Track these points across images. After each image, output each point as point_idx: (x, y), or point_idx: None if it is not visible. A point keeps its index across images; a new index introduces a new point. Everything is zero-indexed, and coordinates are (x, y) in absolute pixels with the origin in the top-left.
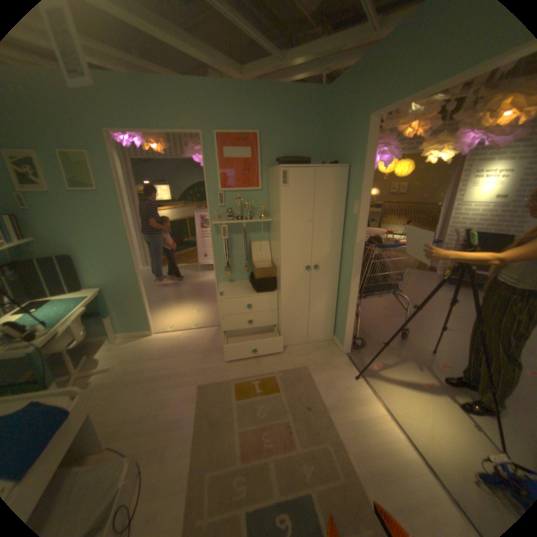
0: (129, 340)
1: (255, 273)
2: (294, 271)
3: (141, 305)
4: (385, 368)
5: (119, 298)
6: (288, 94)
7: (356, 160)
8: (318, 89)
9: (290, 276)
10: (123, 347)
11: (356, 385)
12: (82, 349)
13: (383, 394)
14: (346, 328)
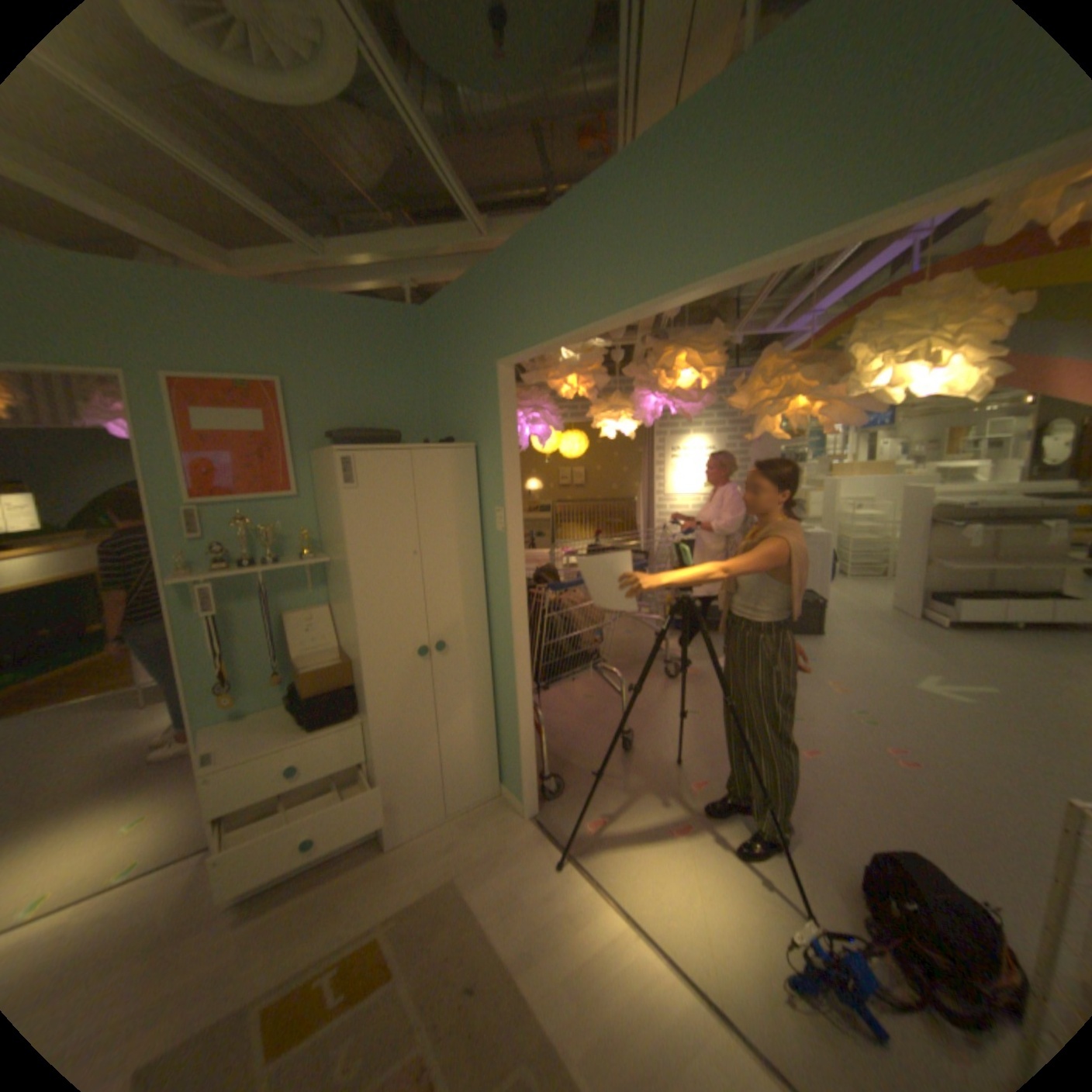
0: None
1: (301, 685)
2: (395, 664)
3: None
4: (608, 824)
5: None
6: (341, 315)
7: (488, 437)
8: (402, 312)
9: (387, 678)
10: None
11: (561, 885)
12: None
13: (613, 883)
14: (523, 761)
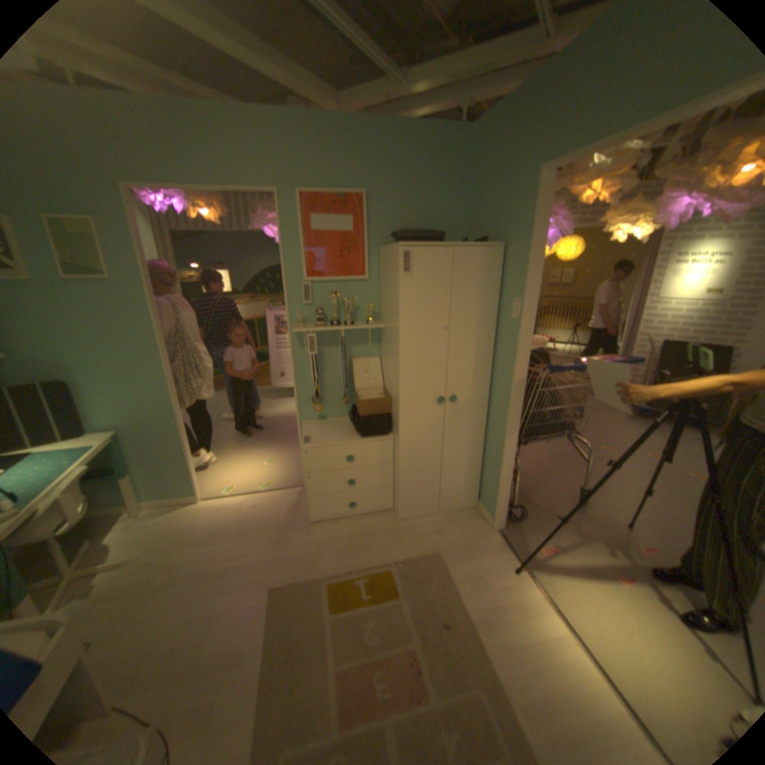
0: (161, 511)
1: (359, 406)
2: (420, 405)
3: (181, 455)
4: (560, 553)
5: (146, 446)
6: (410, 134)
7: (517, 236)
8: (457, 128)
9: (413, 413)
10: (151, 522)
11: (518, 583)
12: (86, 526)
13: (560, 597)
14: (500, 491)
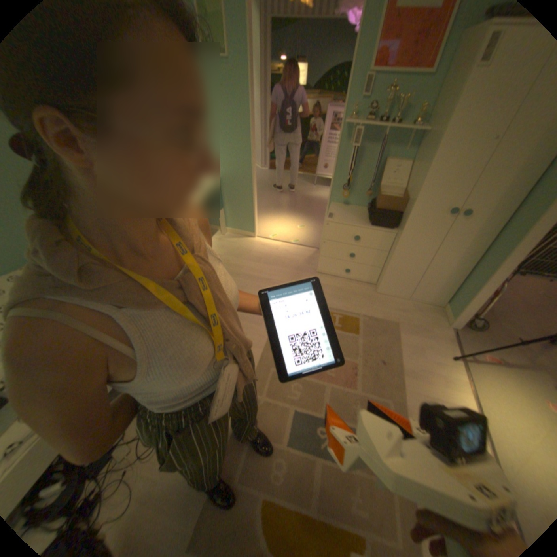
0: (236, 236)
1: (378, 200)
2: (432, 211)
3: (251, 206)
4: (502, 365)
5: (233, 194)
6: None
7: None
8: None
9: (423, 217)
10: (230, 240)
11: (451, 366)
12: None
13: (482, 389)
14: (472, 302)
